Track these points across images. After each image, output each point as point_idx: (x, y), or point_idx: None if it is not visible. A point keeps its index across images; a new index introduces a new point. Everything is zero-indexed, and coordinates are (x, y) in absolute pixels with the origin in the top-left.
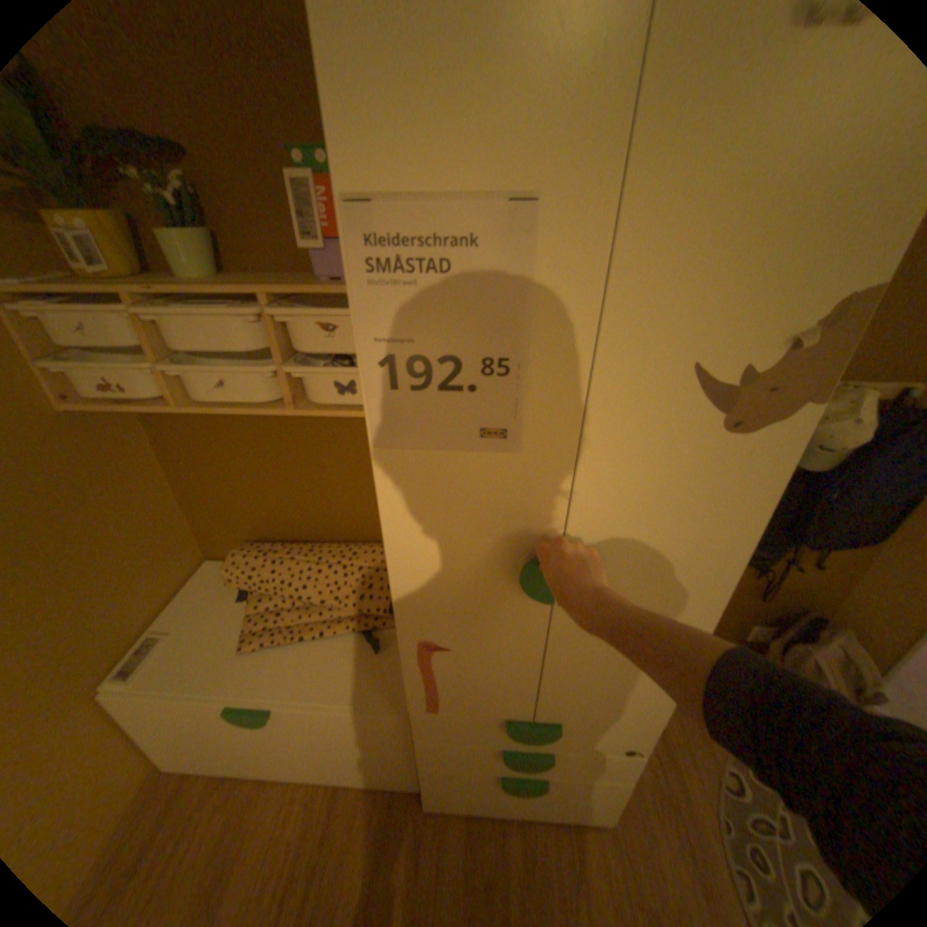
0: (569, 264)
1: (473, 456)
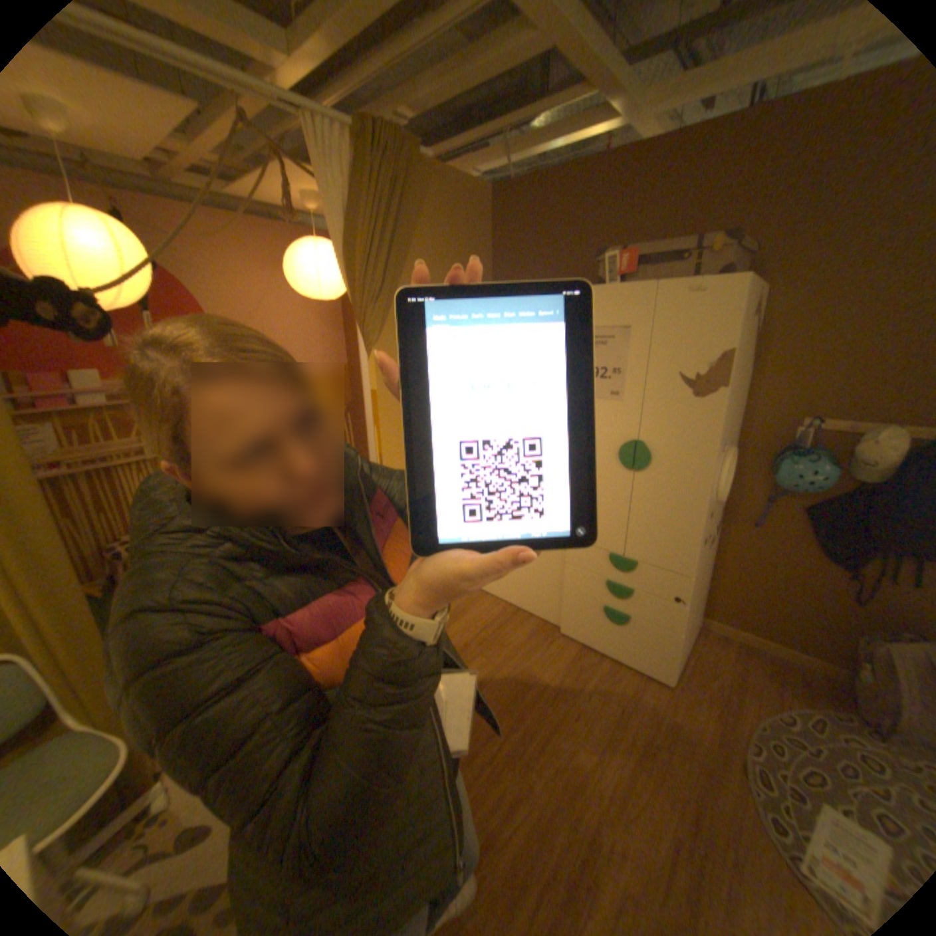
0: (637, 344)
1: (607, 403)
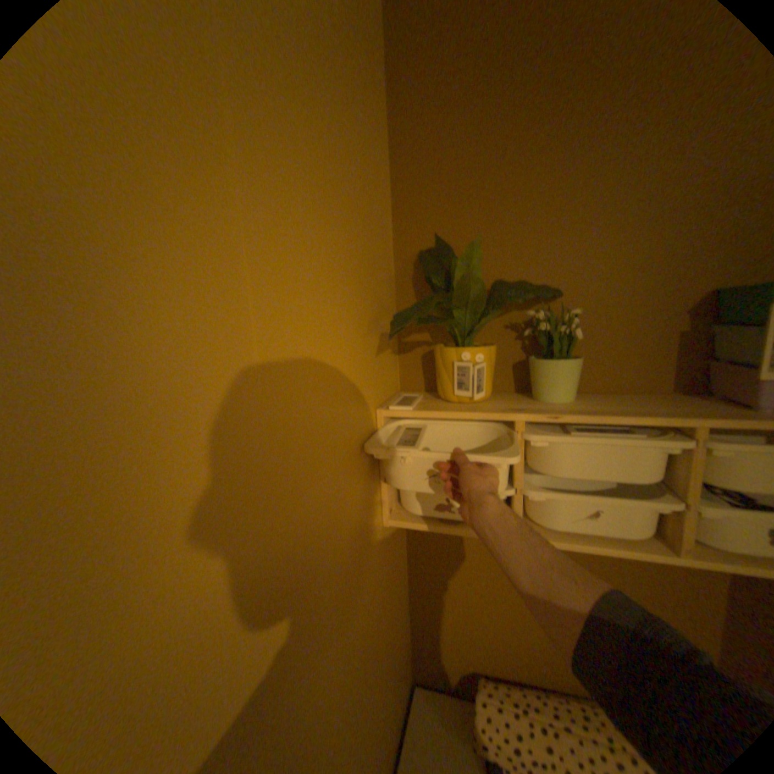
0: None
1: None
